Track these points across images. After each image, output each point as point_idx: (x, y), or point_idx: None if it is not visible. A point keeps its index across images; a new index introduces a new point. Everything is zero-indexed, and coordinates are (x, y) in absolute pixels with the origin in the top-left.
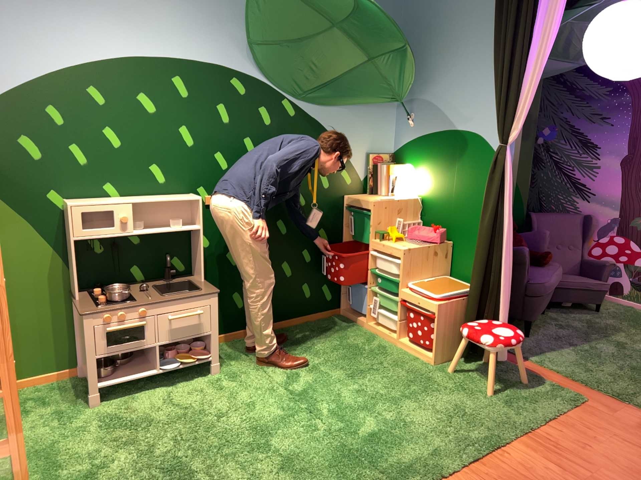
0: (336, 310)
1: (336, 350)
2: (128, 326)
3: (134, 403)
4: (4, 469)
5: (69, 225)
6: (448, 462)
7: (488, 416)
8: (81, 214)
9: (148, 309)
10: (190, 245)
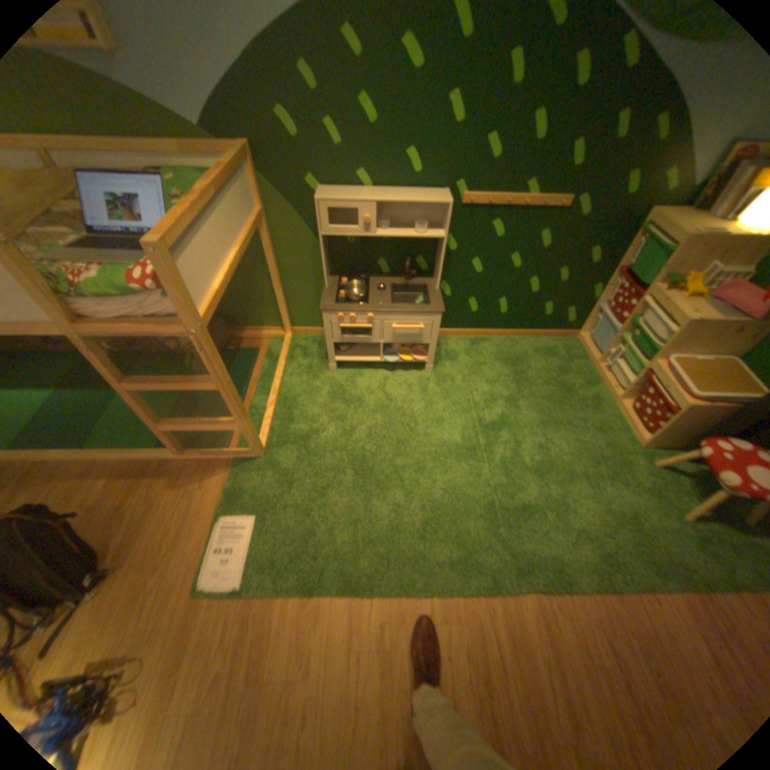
0: (574, 332)
1: (547, 385)
2: (357, 328)
3: (359, 379)
4: (264, 407)
5: (317, 221)
6: (584, 581)
7: (667, 548)
8: (327, 211)
9: (375, 317)
10: (436, 248)
